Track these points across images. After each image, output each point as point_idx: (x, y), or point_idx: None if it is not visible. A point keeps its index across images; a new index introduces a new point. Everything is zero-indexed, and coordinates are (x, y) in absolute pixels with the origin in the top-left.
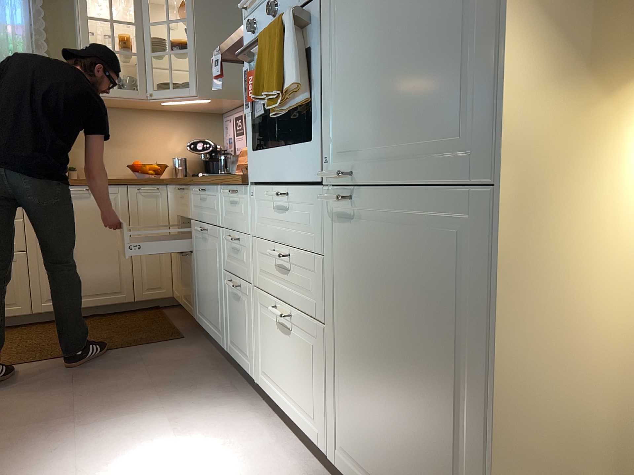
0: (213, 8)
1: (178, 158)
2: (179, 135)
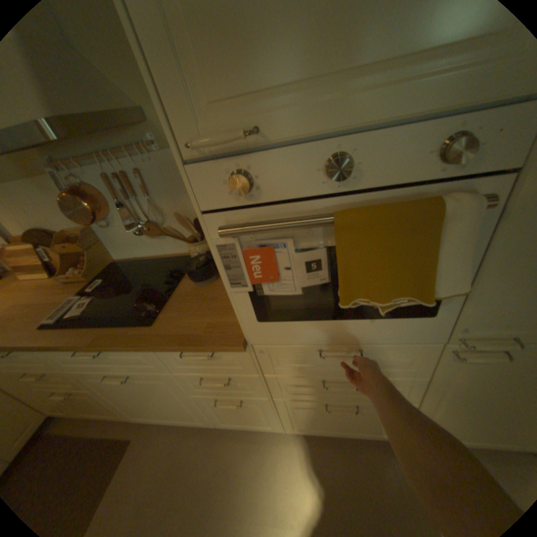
0: None
1: None
2: None
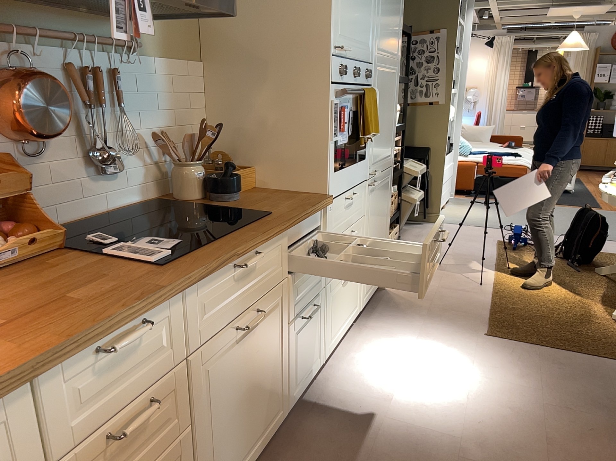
0: None
1: None
2: None
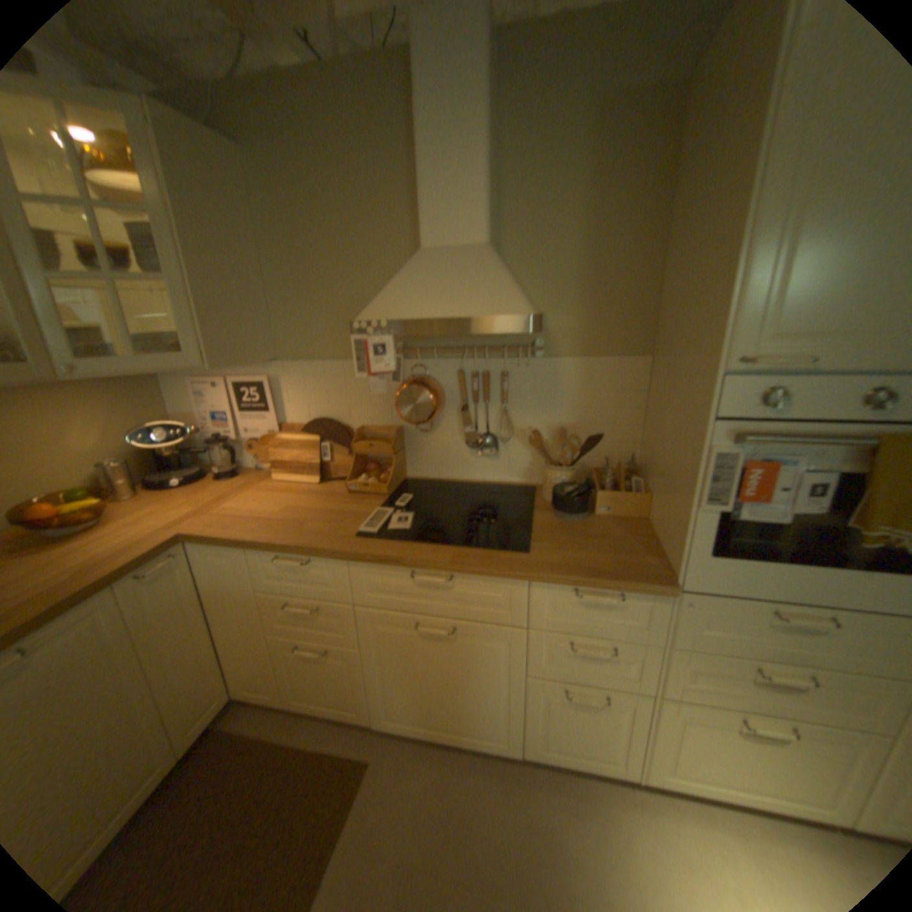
0: (197, 190)
1: (101, 461)
2: (86, 418)
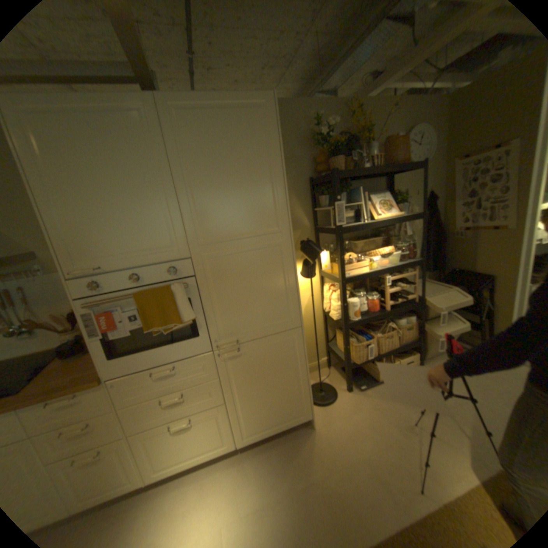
0: None
1: None
2: None
